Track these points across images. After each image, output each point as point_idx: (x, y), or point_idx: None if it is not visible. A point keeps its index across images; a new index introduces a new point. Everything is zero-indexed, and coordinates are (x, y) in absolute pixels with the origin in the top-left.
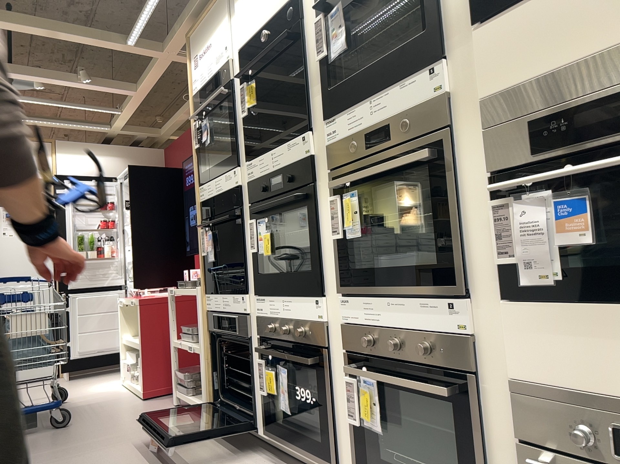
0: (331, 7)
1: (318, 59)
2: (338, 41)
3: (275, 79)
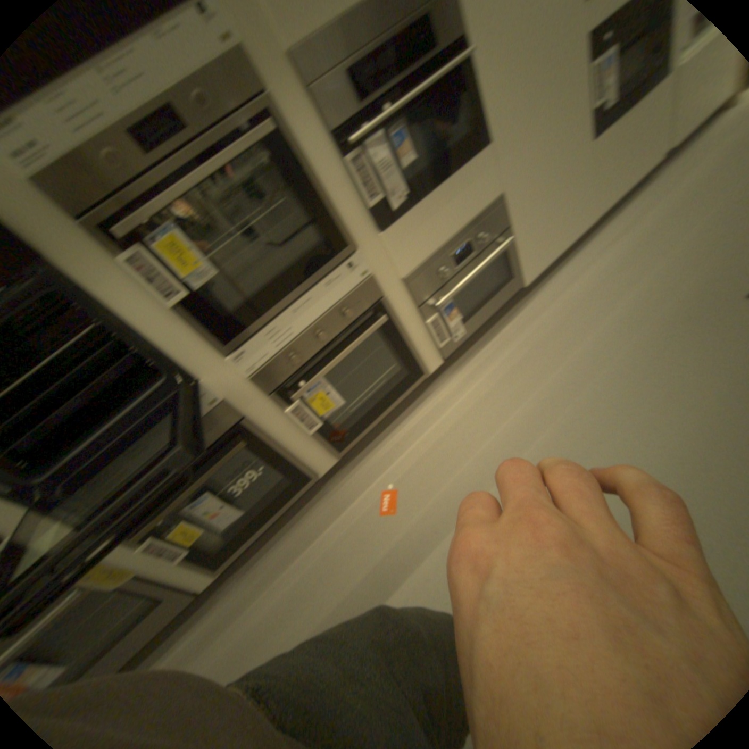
0: None
1: None
2: None
3: None
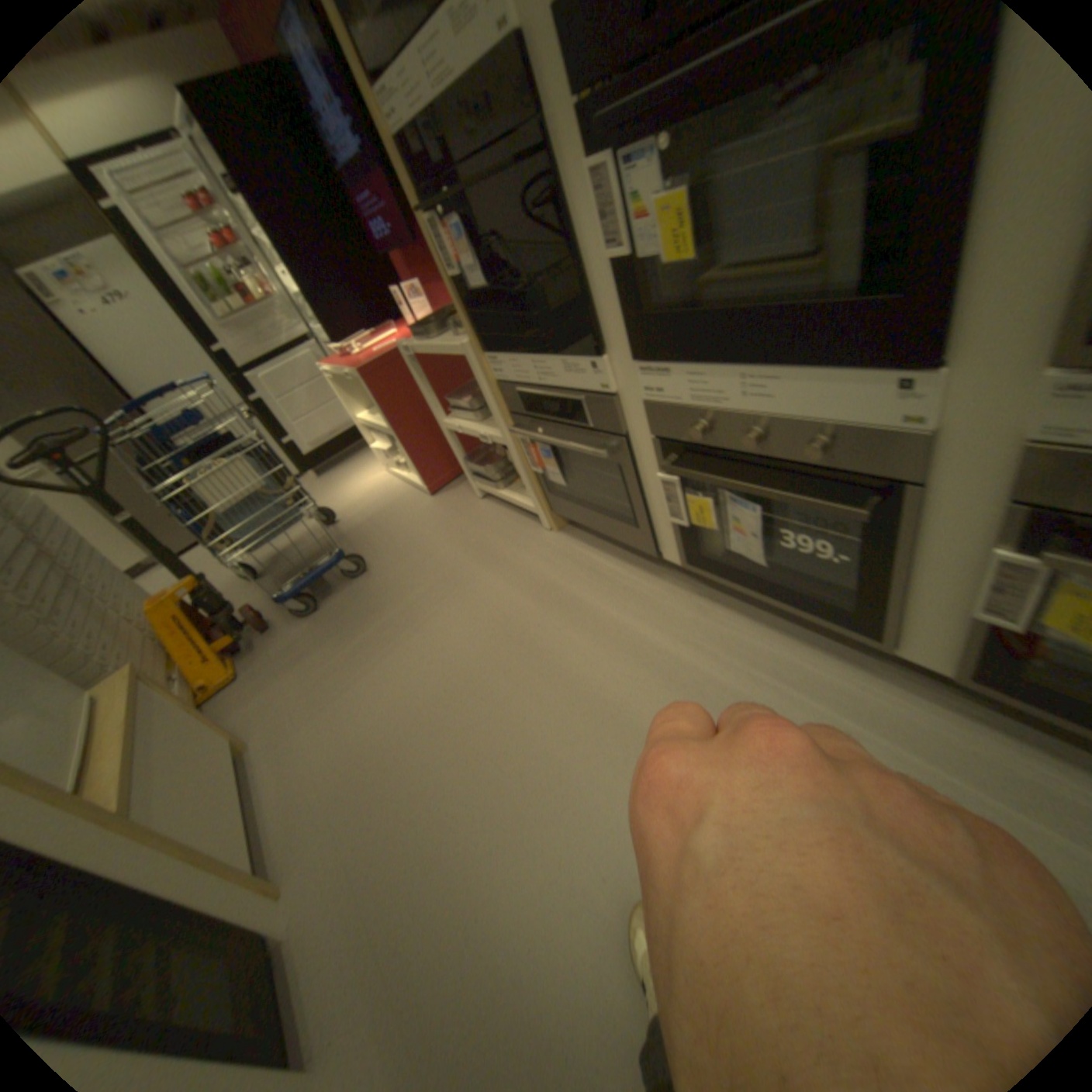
0: None
1: None
2: None
3: None
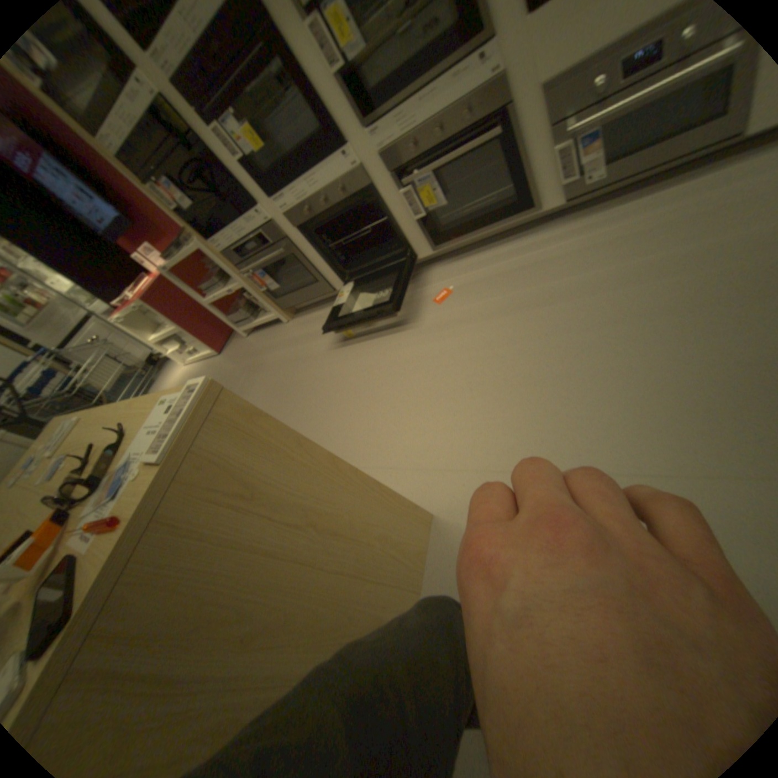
0: None
1: None
2: None
3: None
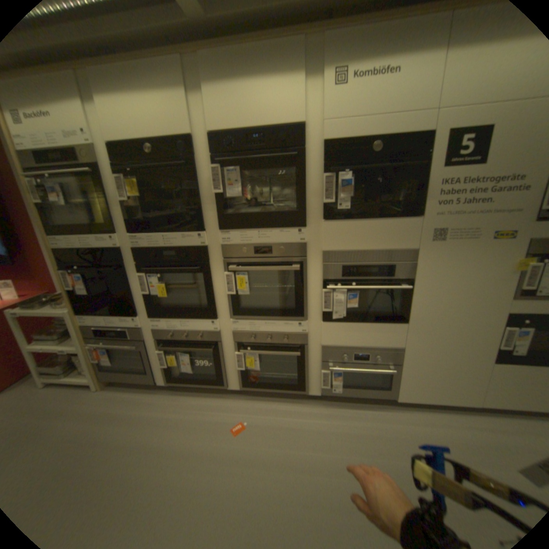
0: (227, 164)
1: (214, 192)
2: (236, 190)
3: (157, 182)
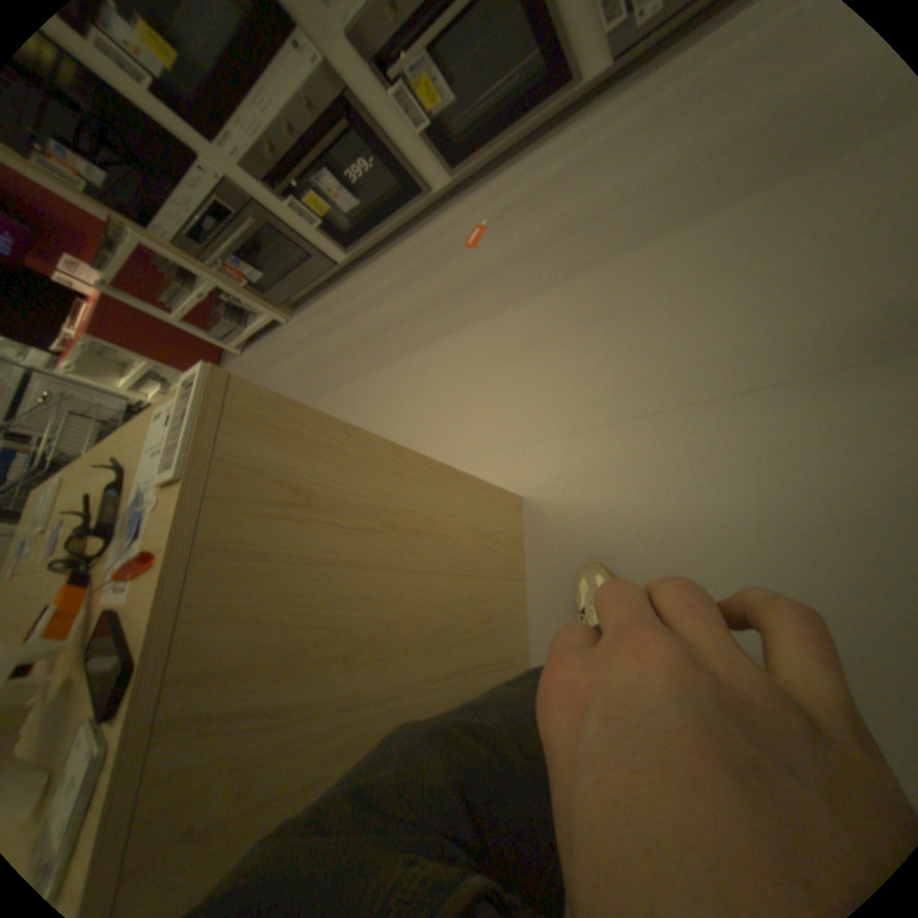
0: None
1: None
2: None
3: None
